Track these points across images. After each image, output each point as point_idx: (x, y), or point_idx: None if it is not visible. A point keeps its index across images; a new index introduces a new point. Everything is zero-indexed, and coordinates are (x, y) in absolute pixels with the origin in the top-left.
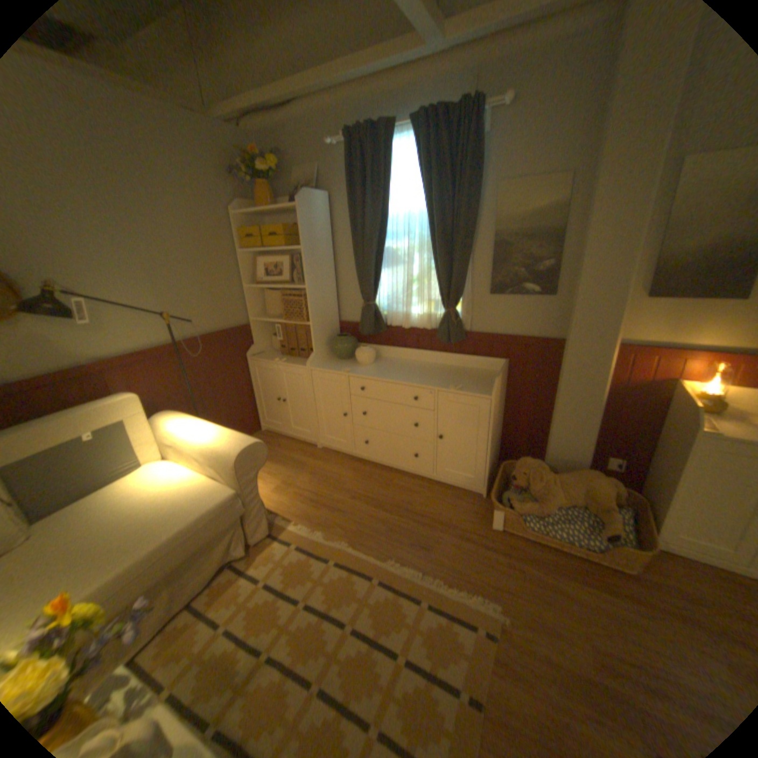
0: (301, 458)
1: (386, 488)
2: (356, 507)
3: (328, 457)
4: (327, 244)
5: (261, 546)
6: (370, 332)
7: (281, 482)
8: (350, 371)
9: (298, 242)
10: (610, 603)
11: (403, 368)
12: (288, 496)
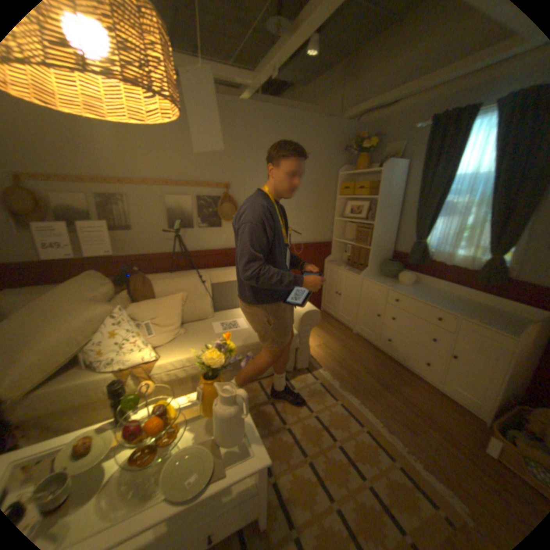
0: (340, 334)
1: (395, 378)
2: (368, 379)
3: (358, 341)
4: (399, 195)
5: (302, 372)
6: (416, 262)
7: (323, 343)
8: (391, 286)
9: (378, 193)
10: None
11: (437, 294)
12: (325, 353)
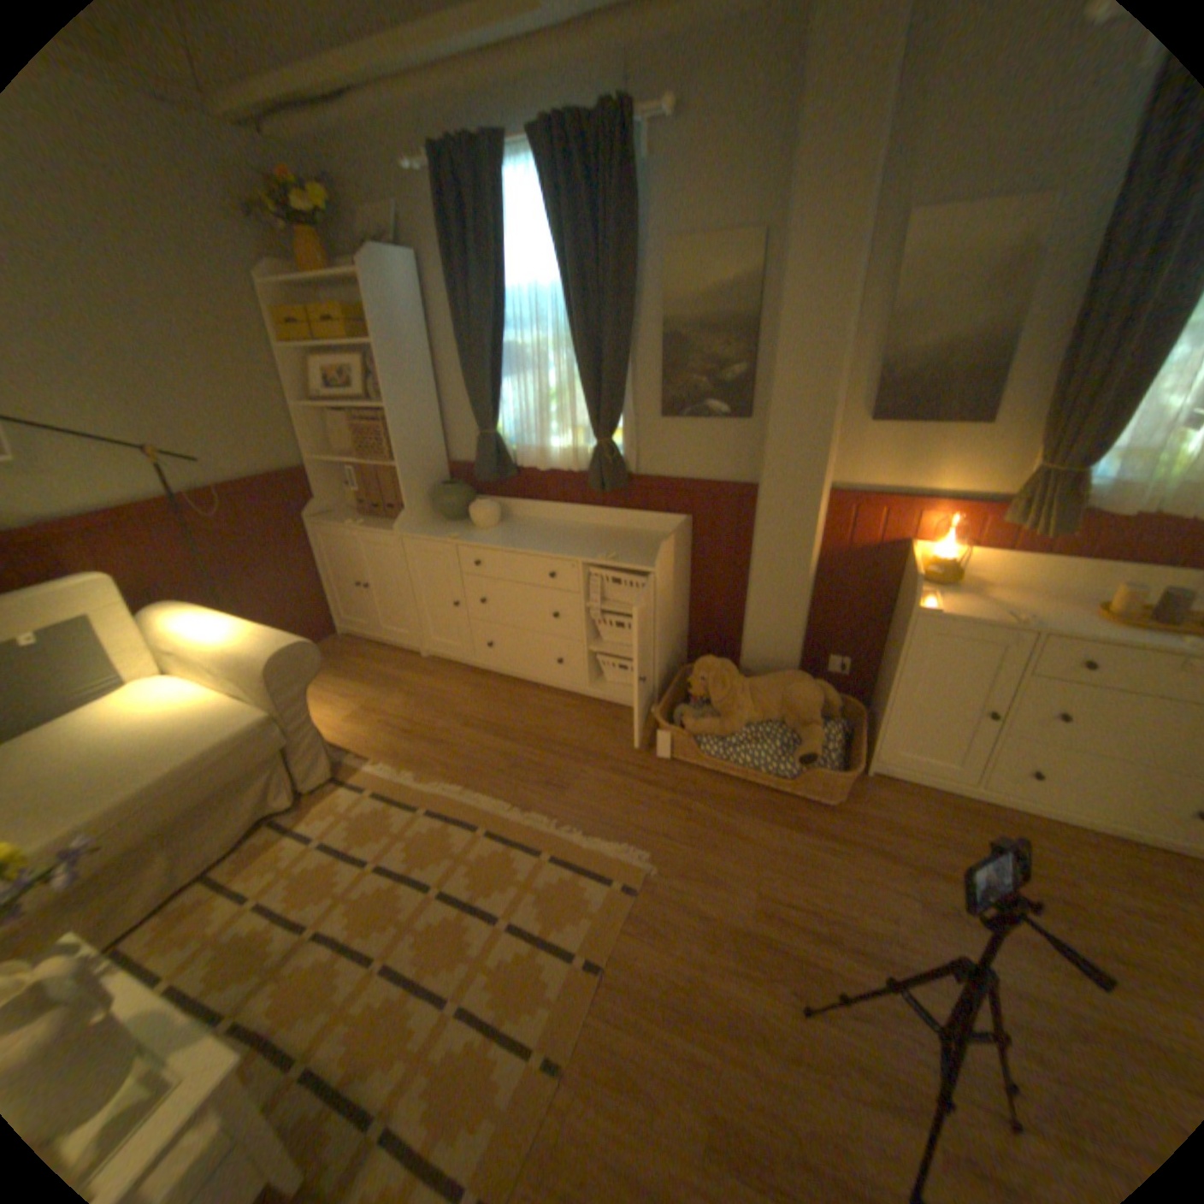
0: (394, 672)
1: (516, 709)
2: (468, 737)
3: (436, 669)
4: (417, 335)
5: (320, 795)
6: (490, 477)
7: (359, 706)
8: (458, 537)
9: (369, 332)
10: (795, 841)
11: (540, 531)
12: (367, 726)
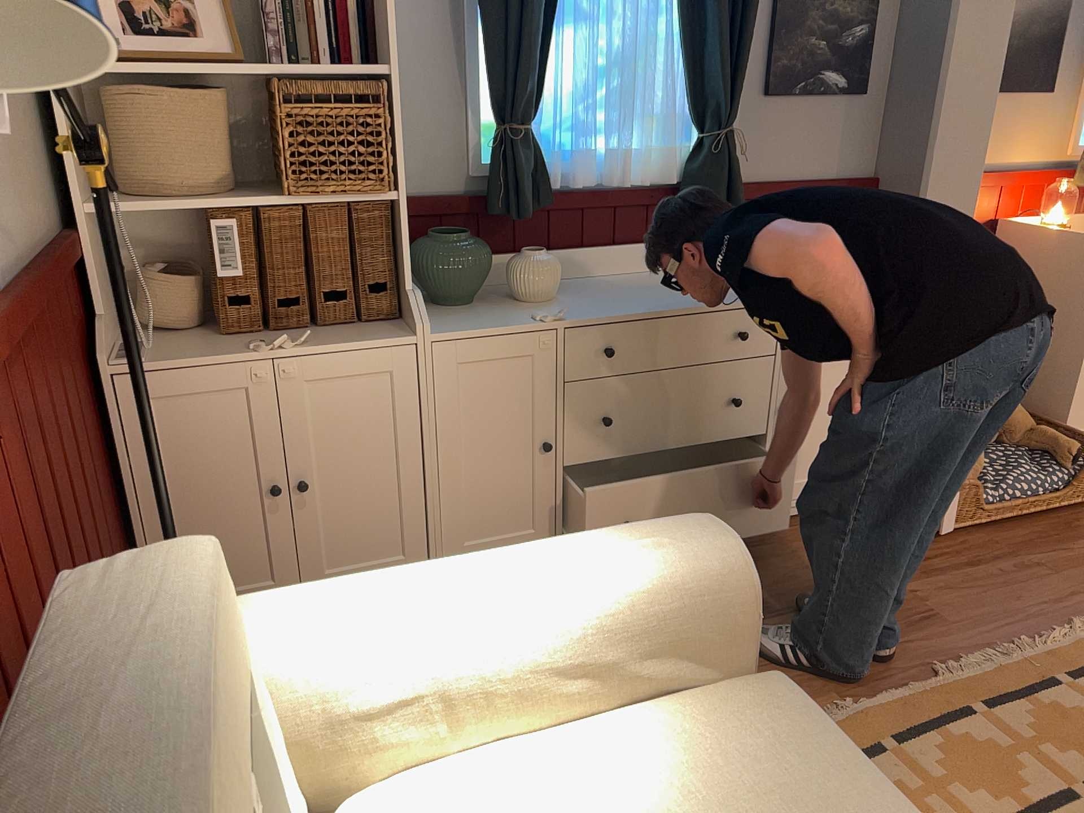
0: None
1: None
2: None
3: None
4: None
5: None
6: (535, 209)
7: None
8: (553, 315)
9: None
10: None
11: (631, 287)
12: None
